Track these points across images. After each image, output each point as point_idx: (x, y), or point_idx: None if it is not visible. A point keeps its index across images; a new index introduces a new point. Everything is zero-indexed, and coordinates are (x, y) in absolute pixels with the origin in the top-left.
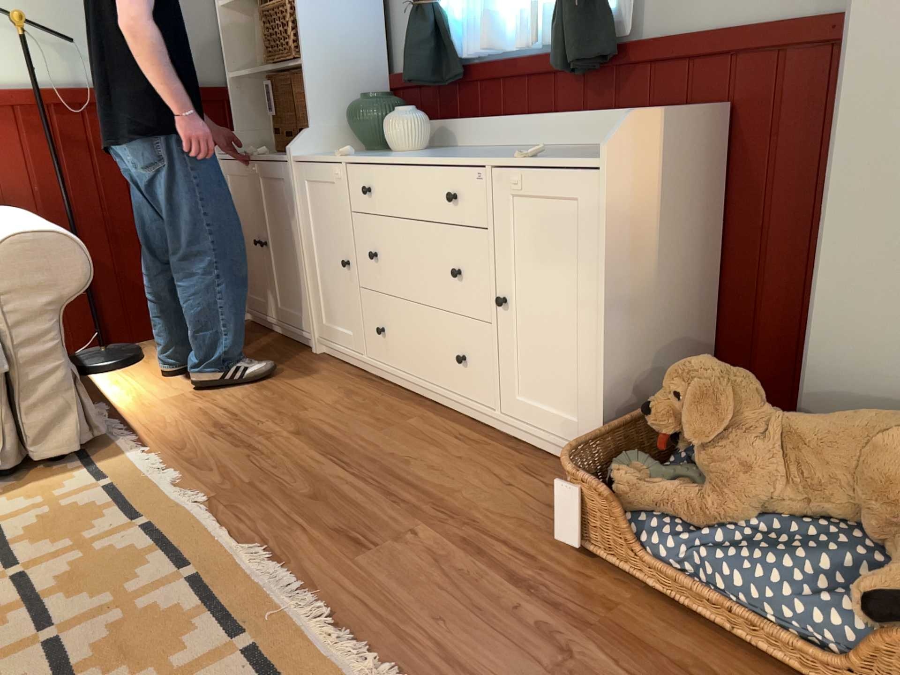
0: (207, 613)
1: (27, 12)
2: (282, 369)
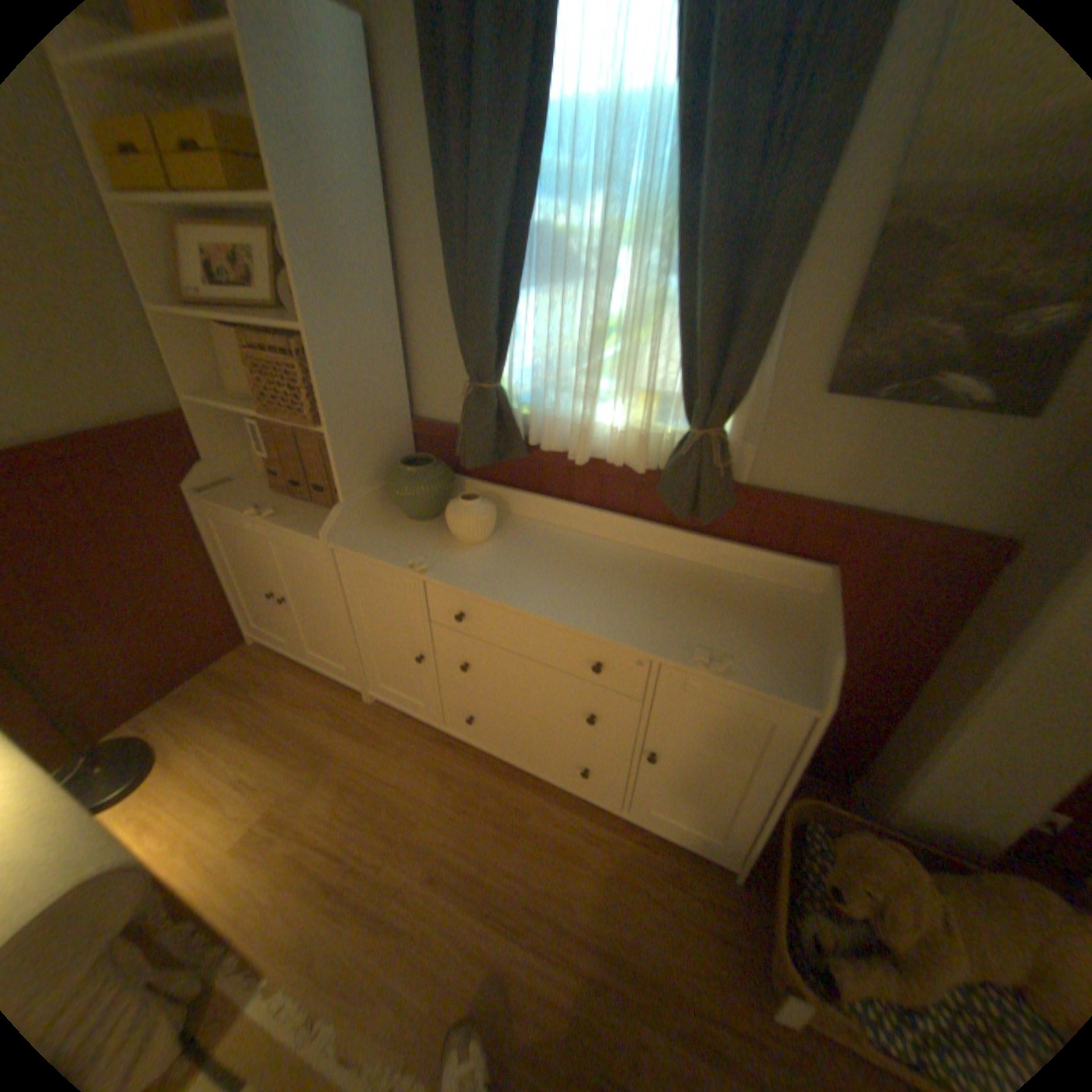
0: None
1: None
2: (345, 743)
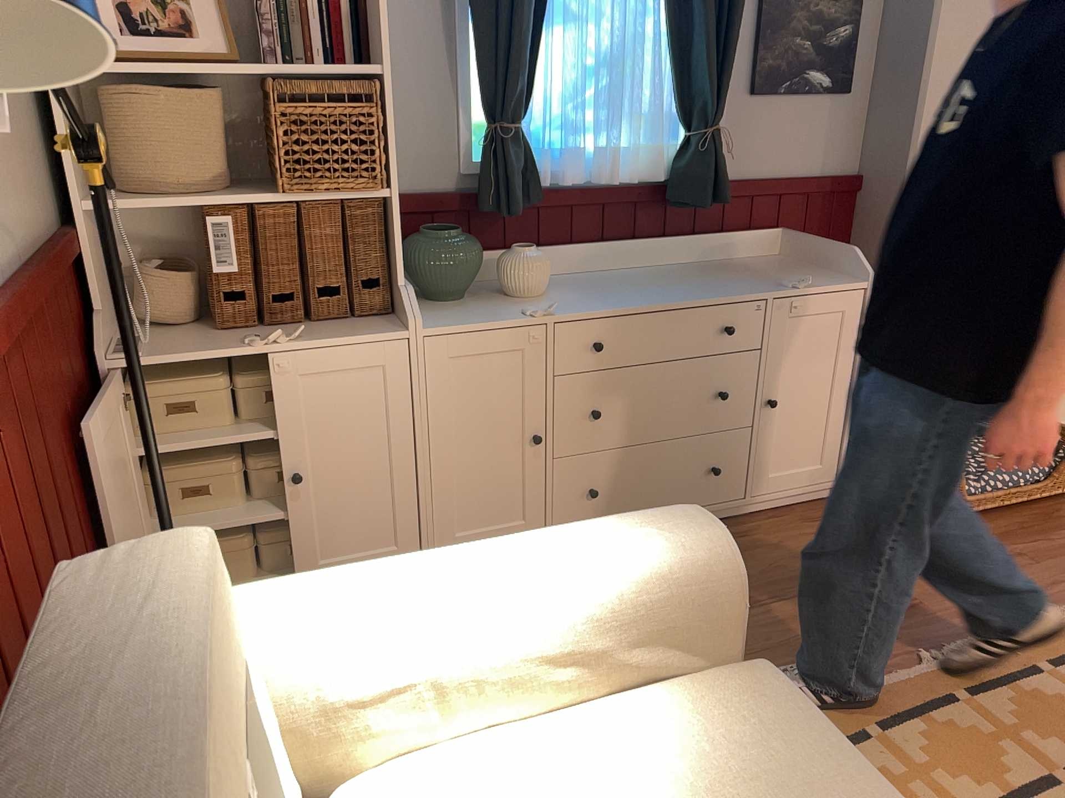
0: (1016, 683)
1: None
2: None
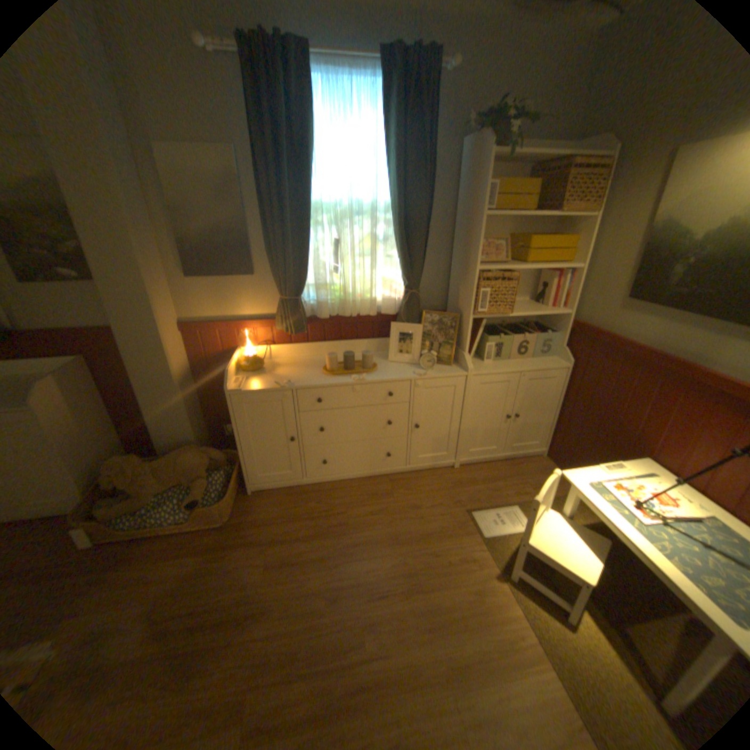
0: None
1: None
2: None
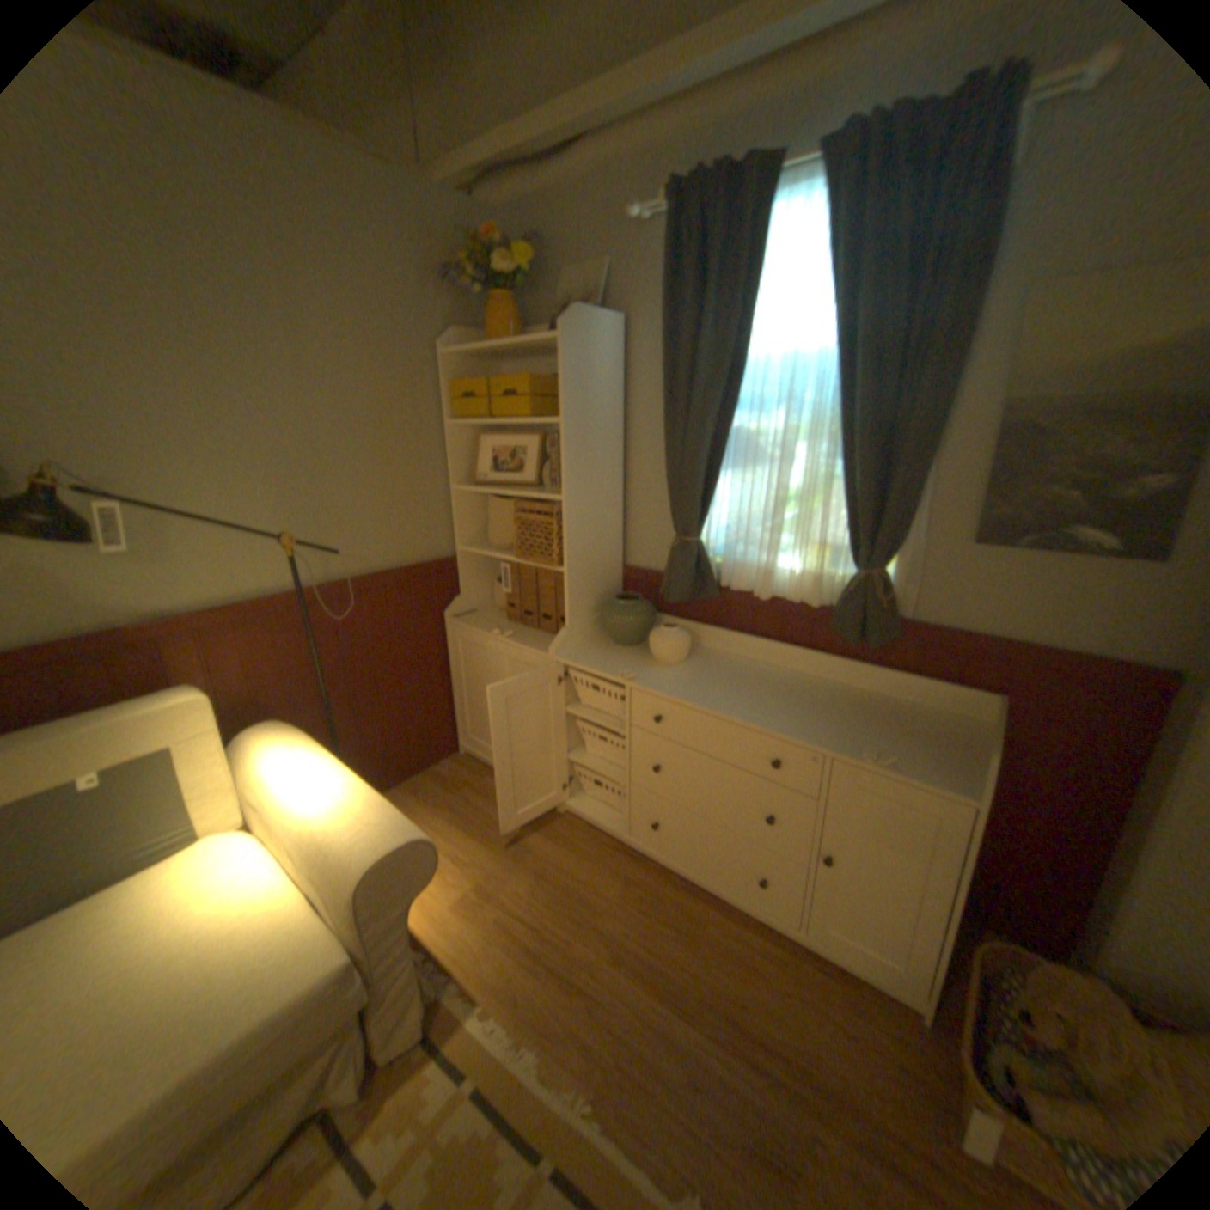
0: None
1: (281, 516)
2: (541, 841)
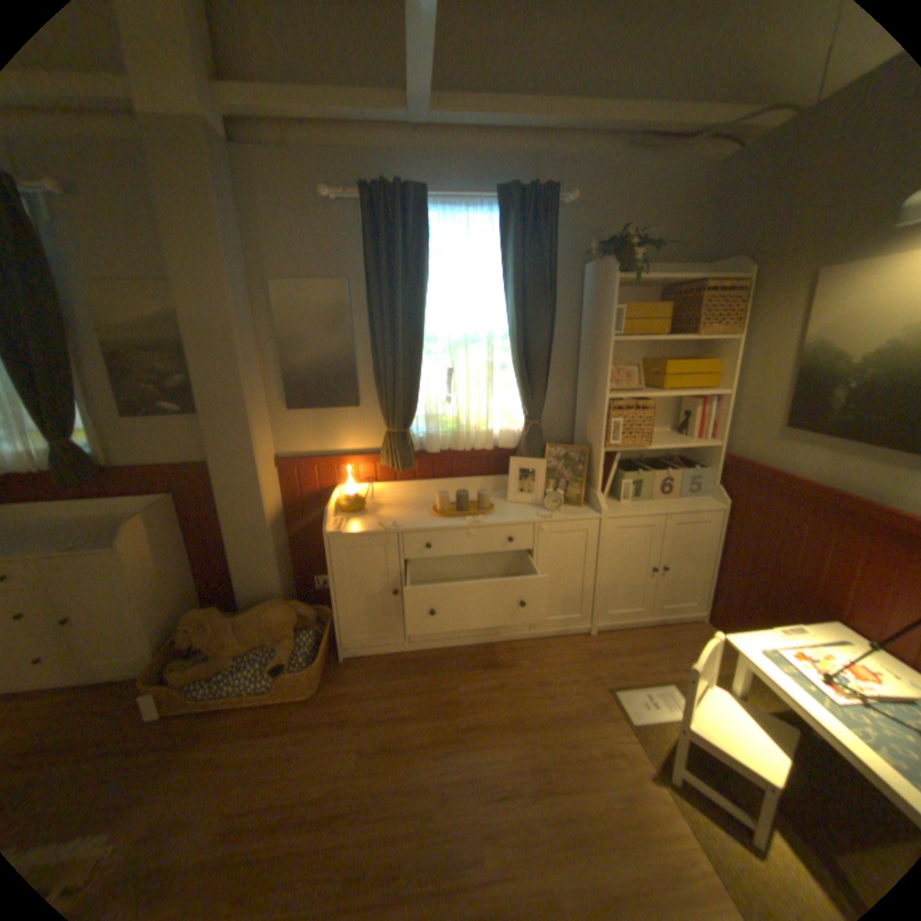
0: None
1: None
2: None
